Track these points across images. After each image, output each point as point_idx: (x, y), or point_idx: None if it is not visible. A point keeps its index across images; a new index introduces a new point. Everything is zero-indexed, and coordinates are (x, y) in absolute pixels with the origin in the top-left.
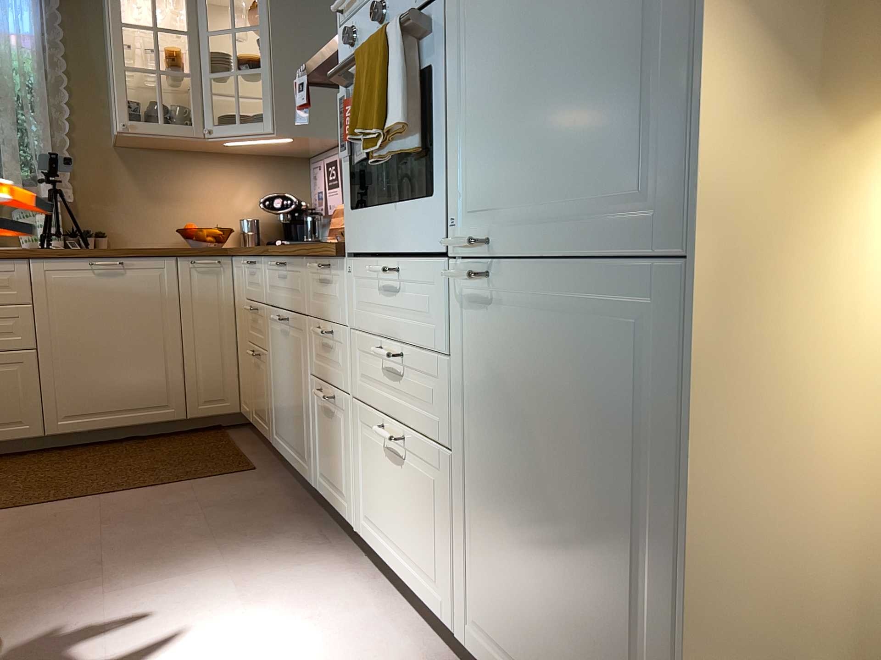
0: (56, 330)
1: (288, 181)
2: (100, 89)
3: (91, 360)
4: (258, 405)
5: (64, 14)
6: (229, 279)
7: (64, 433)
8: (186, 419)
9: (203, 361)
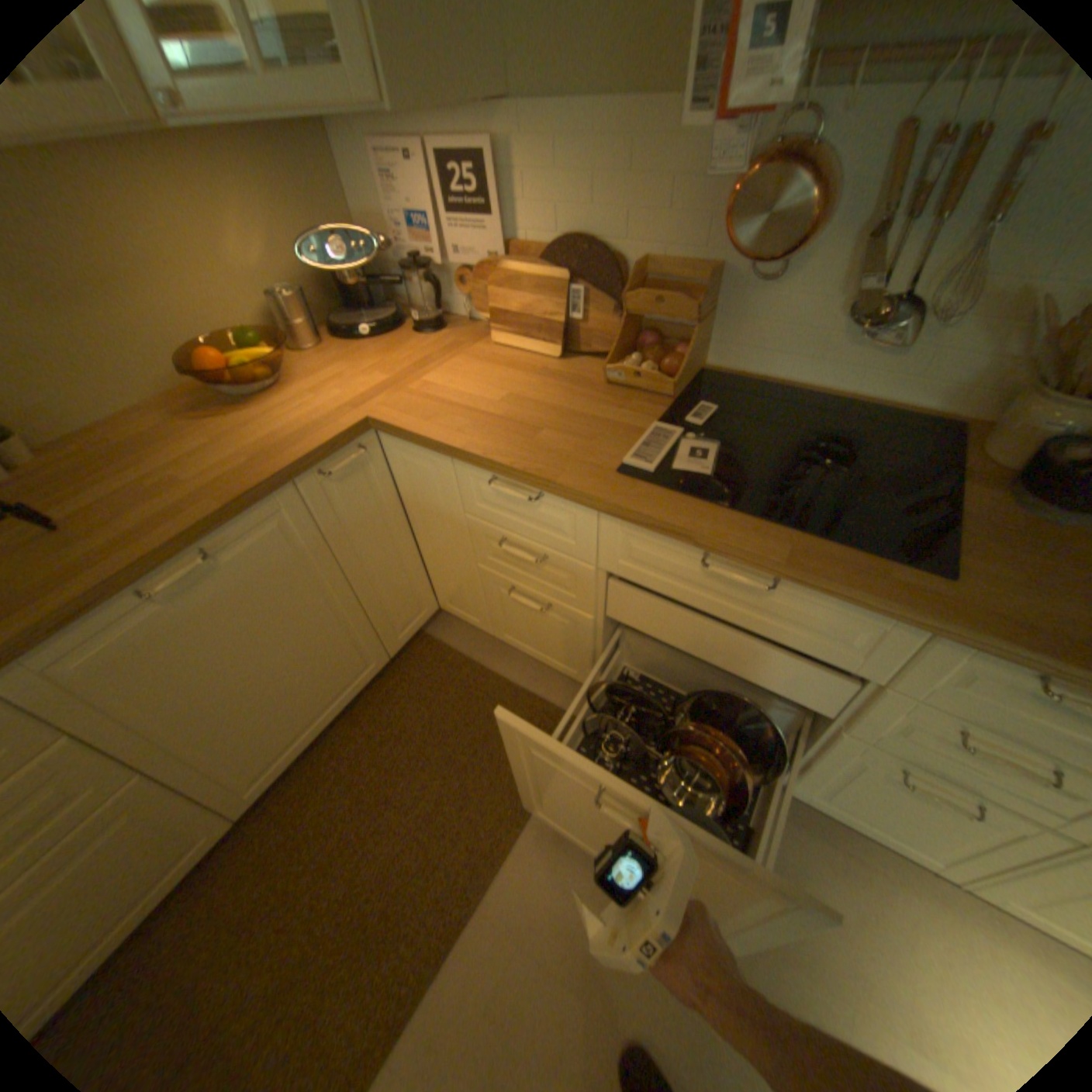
0: (153, 728)
1: (303, 178)
2: None
3: (244, 710)
4: (533, 639)
5: None
6: (383, 466)
7: (259, 798)
8: (391, 659)
9: (388, 592)
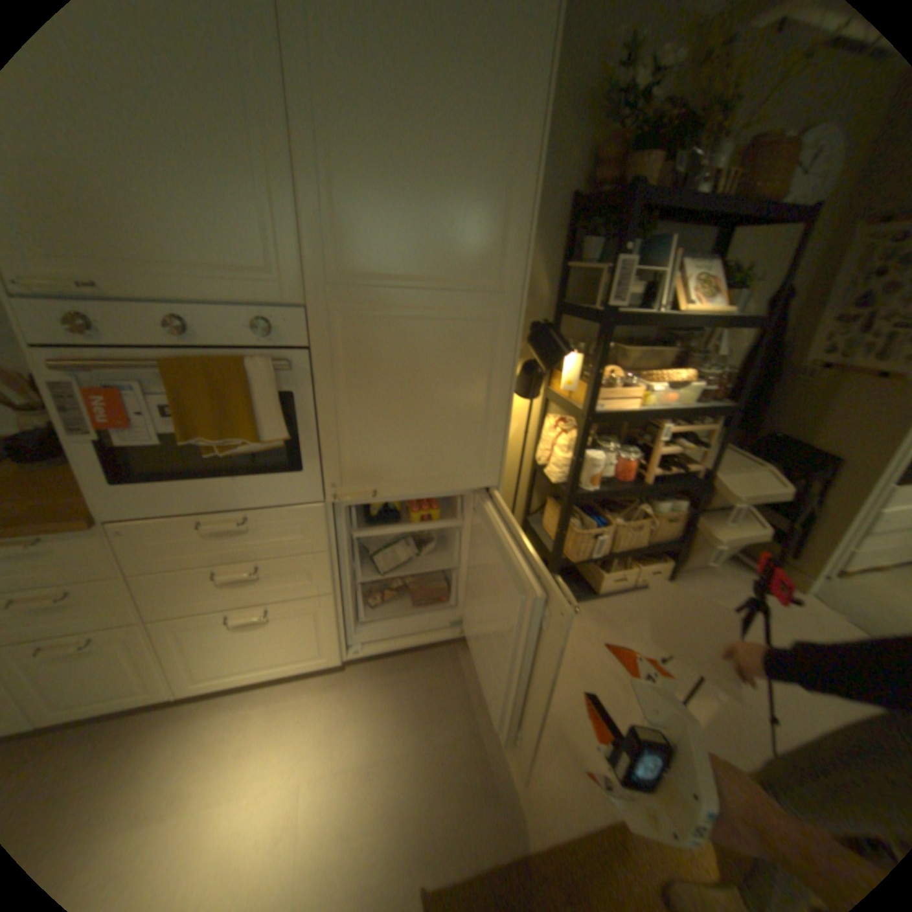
0: None
1: None
2: None
3: None
4: None
5: None
6: None
7: None
8: None
9: None
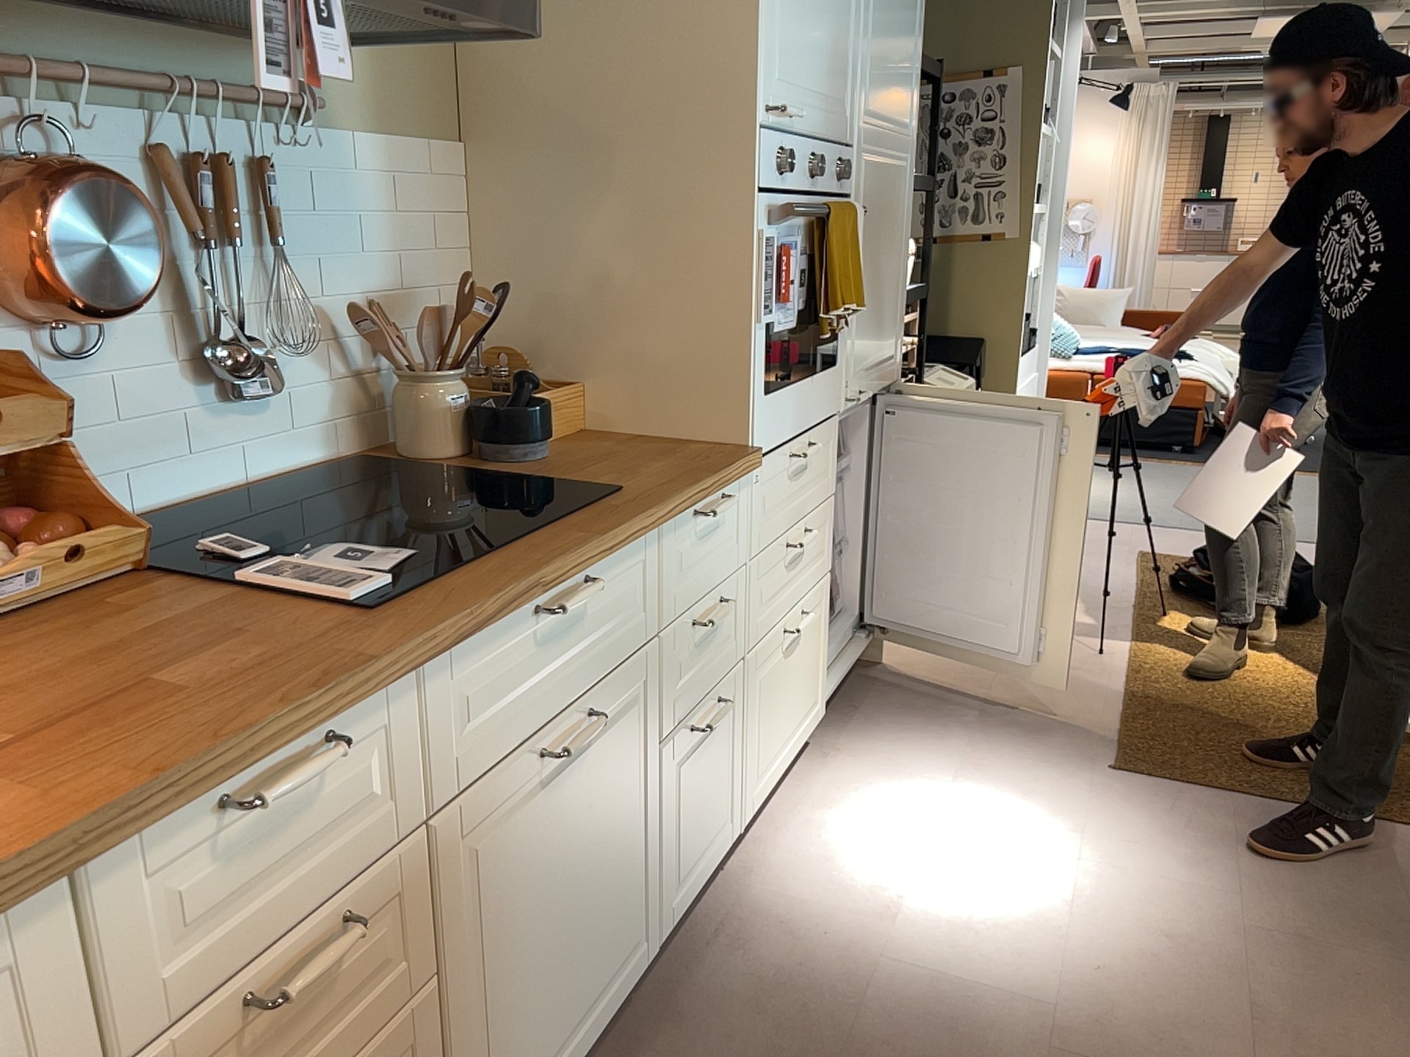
0: None
1: None
2: None
3: None
4: None
5: None
6: None
7: None
8: None
9: None
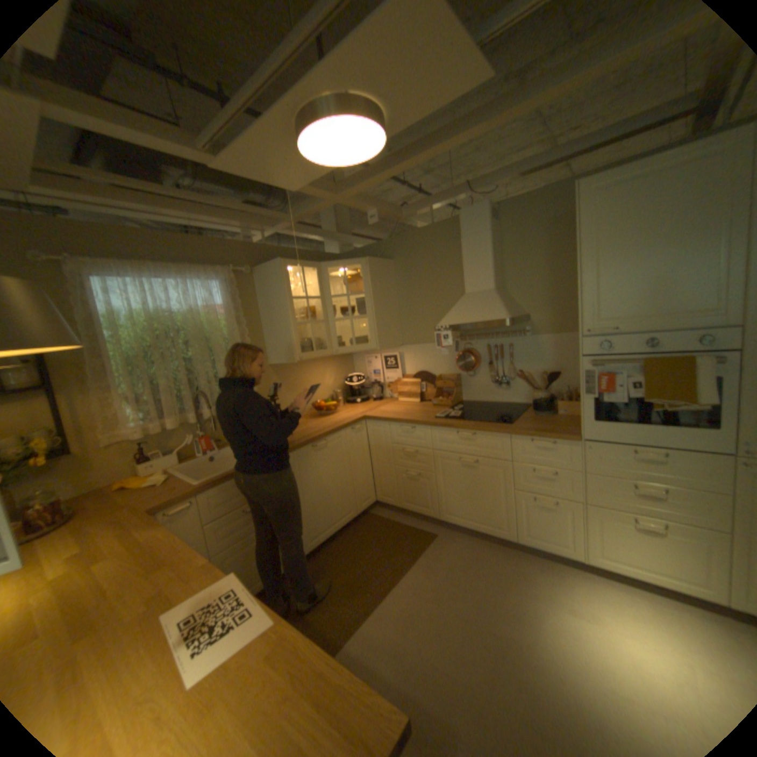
0: (301, 493)
1: (344, 365)
2: (257, 332)
3: (318, 503)
4: (414, 499)
5: (233, 290)
6: (365, 433)
7: (311, 552)
8: (357, 515)
9: (360, 481)
